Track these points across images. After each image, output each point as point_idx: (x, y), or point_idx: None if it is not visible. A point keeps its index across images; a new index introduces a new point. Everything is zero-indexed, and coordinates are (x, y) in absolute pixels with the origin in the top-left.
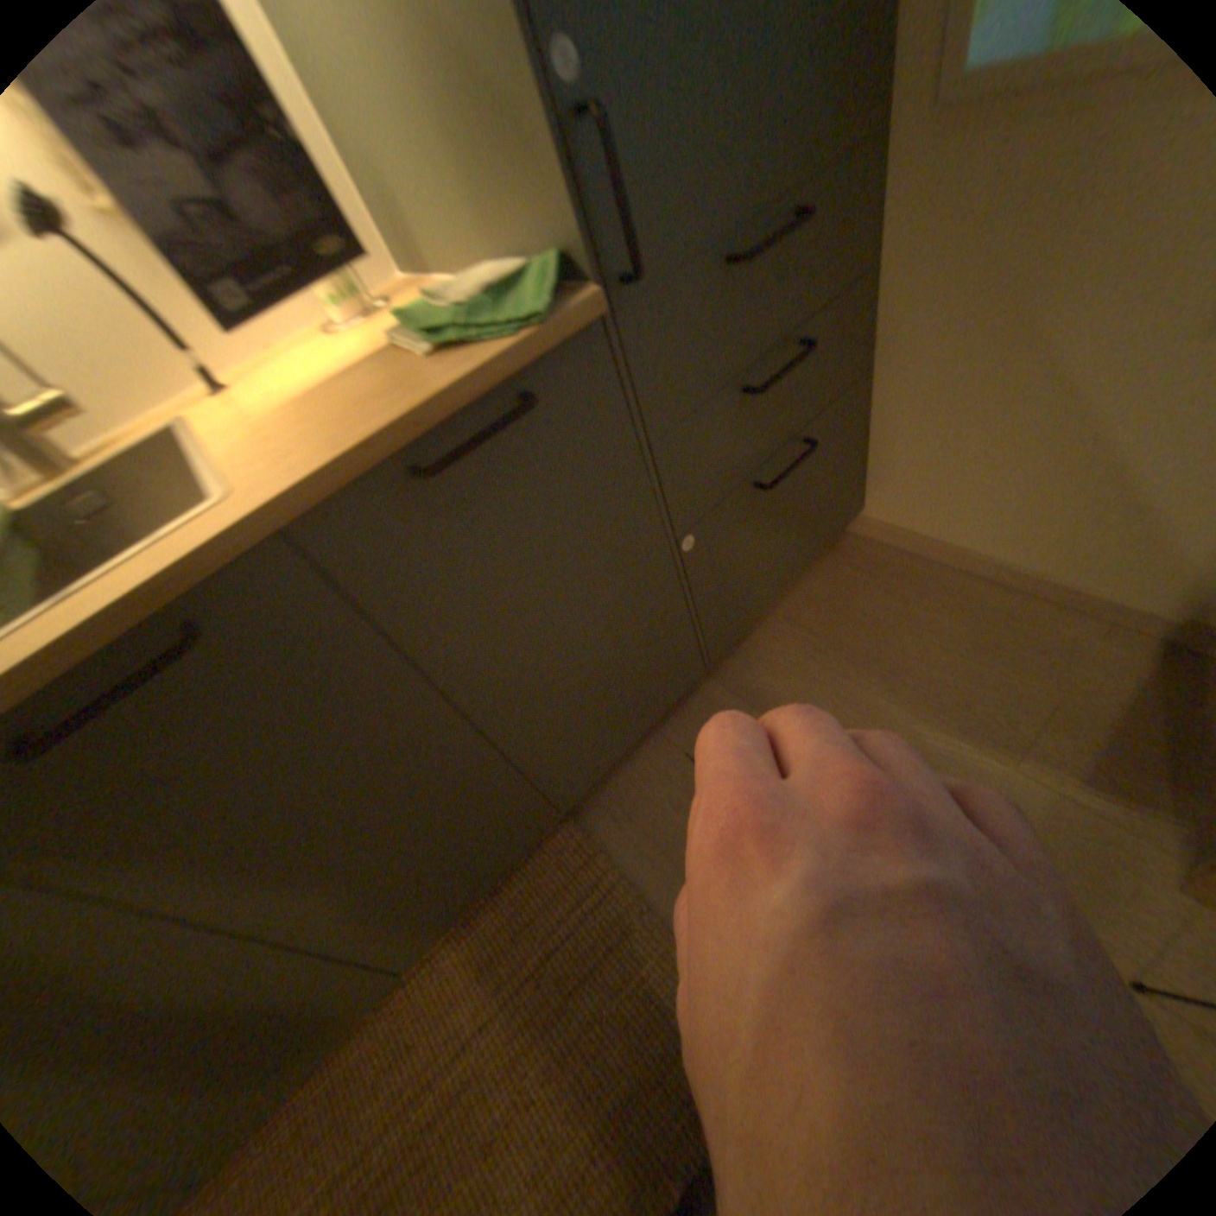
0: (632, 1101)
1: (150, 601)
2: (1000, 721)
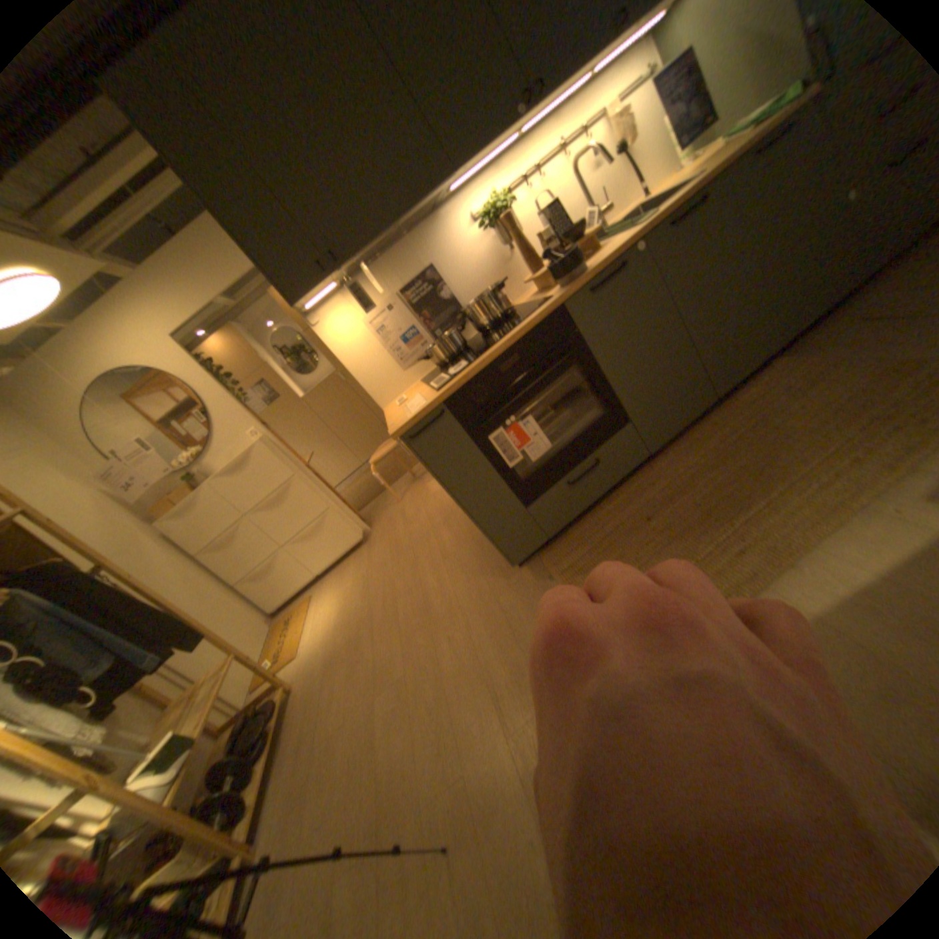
0: (851, 396)
1: (698, 184)
2: None
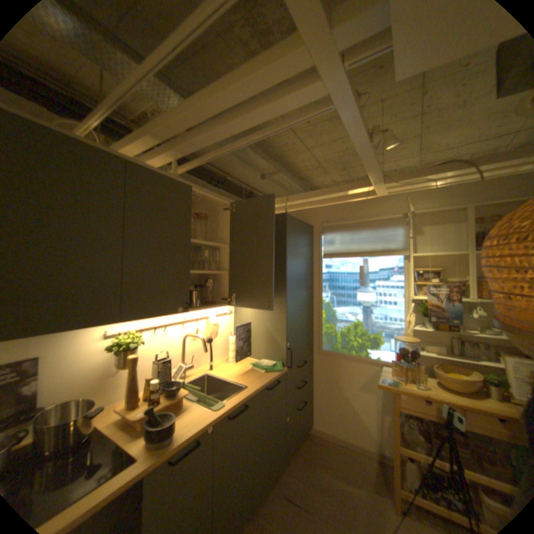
0: None
1: (245, 399)
2: (353, 480)
